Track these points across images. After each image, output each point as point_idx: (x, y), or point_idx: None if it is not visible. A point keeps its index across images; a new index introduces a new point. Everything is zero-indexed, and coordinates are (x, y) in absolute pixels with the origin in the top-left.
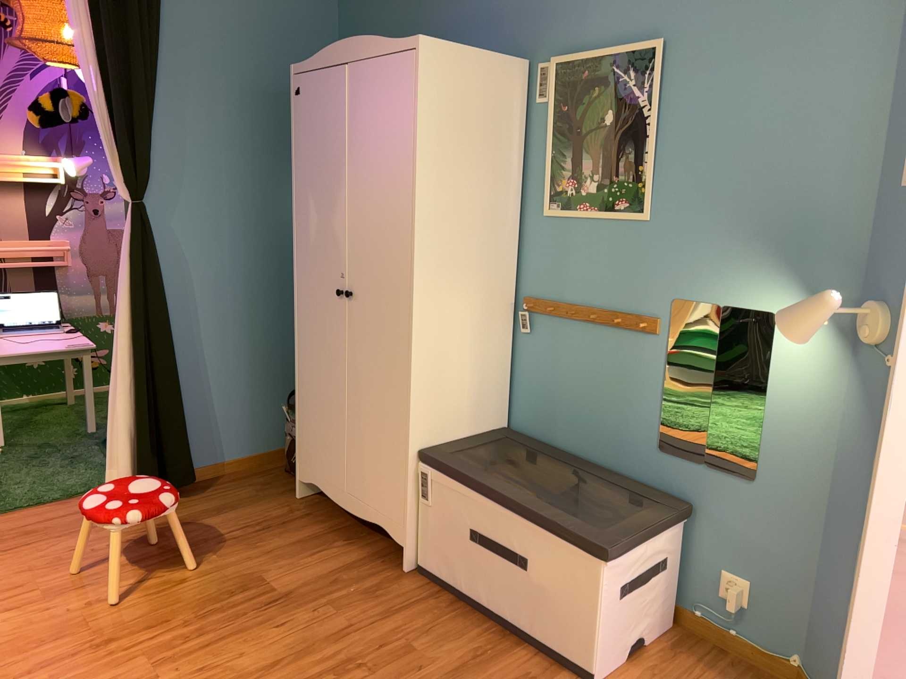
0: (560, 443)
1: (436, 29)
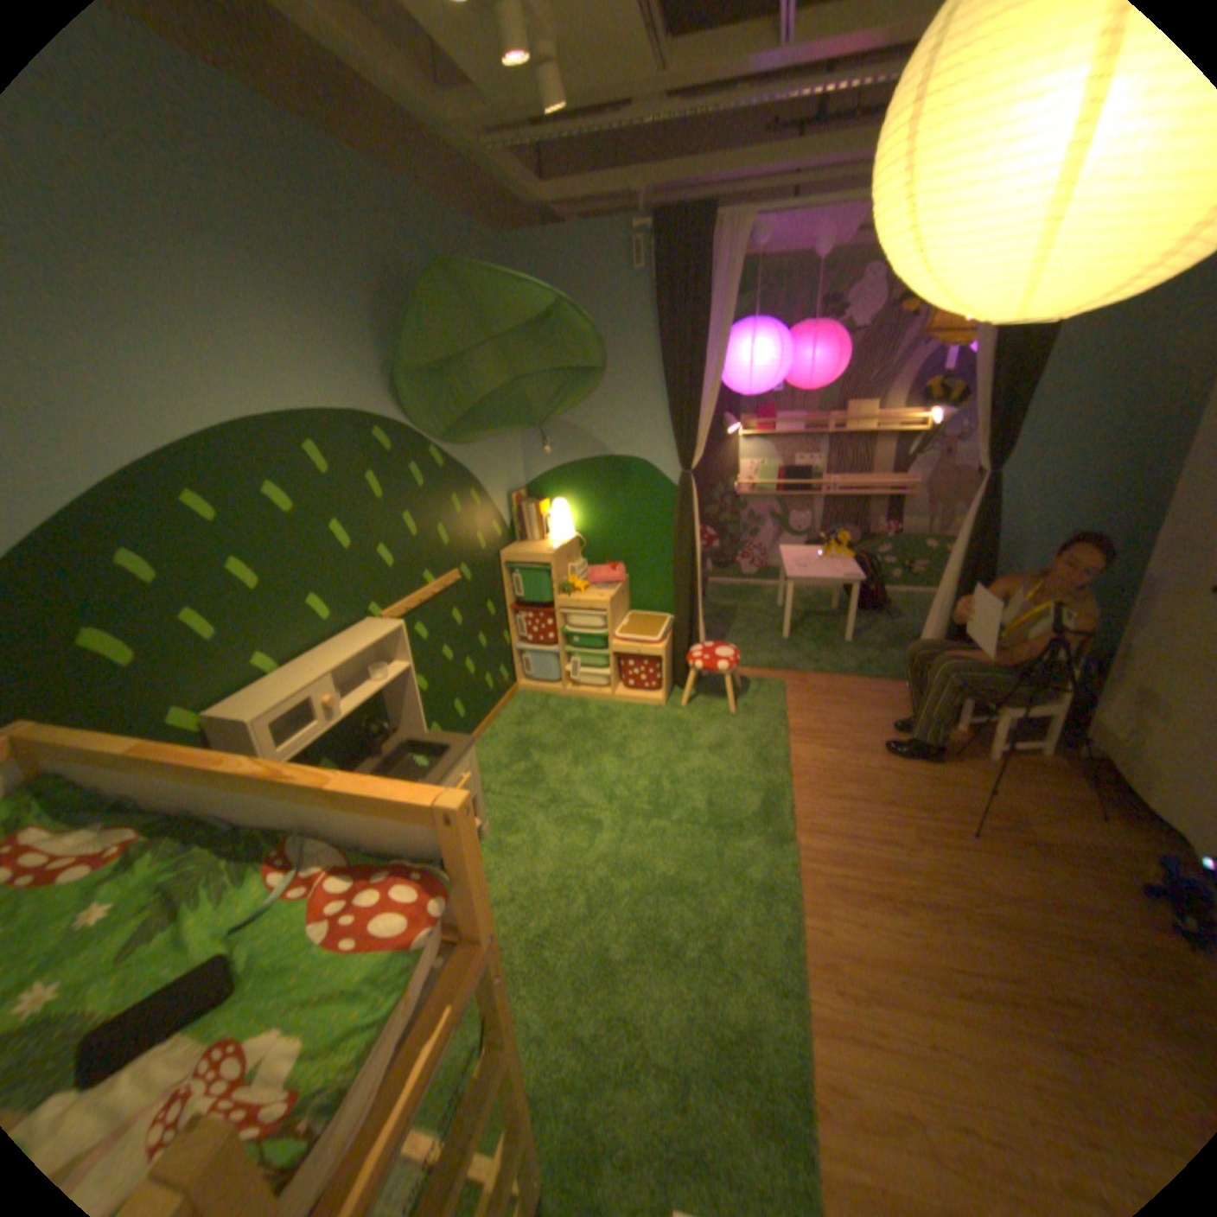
0: None
1: None
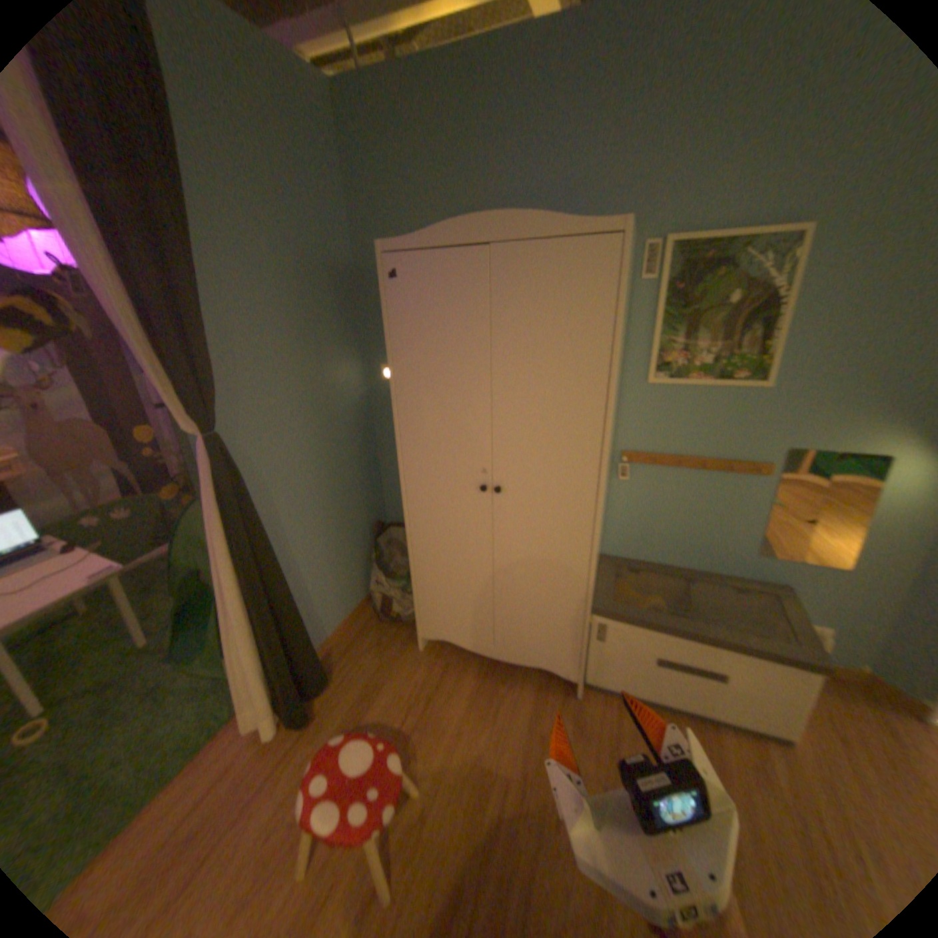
0: (657, 556)
1: (499, 194)
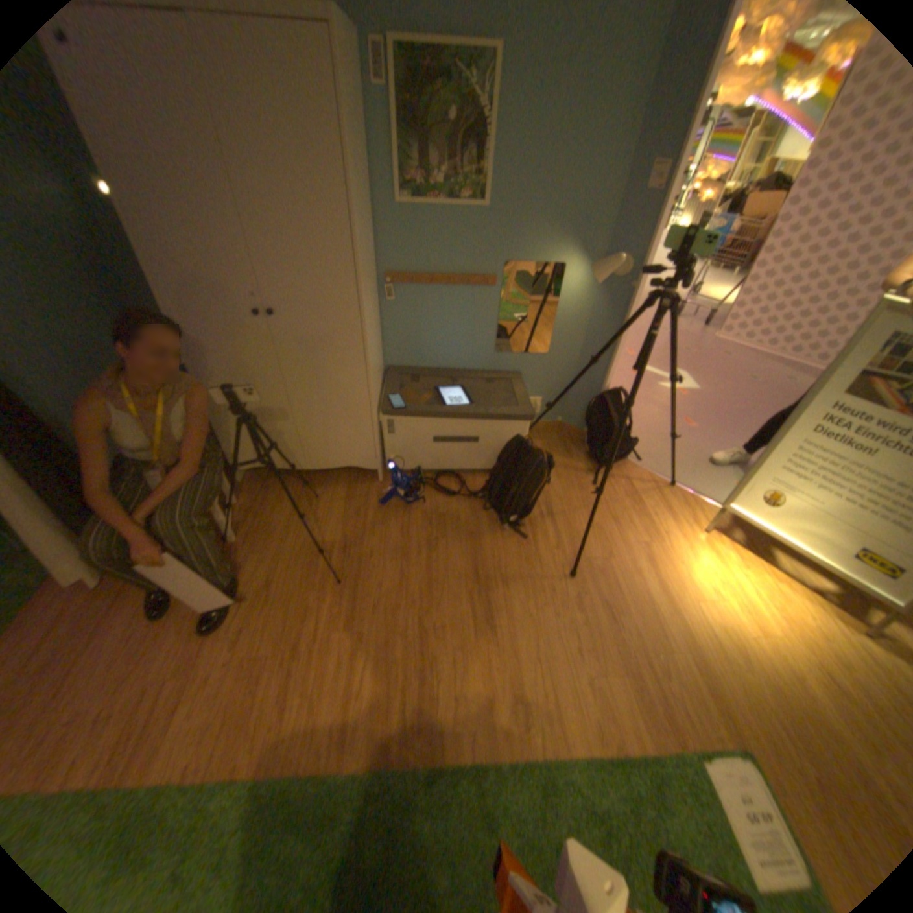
0: (427, 366)
1: None
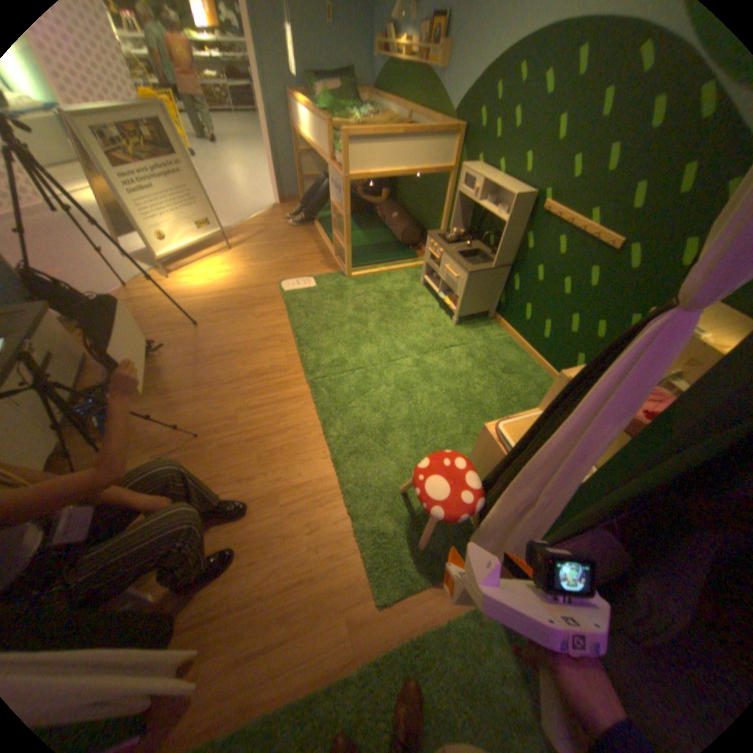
0: None
1: None
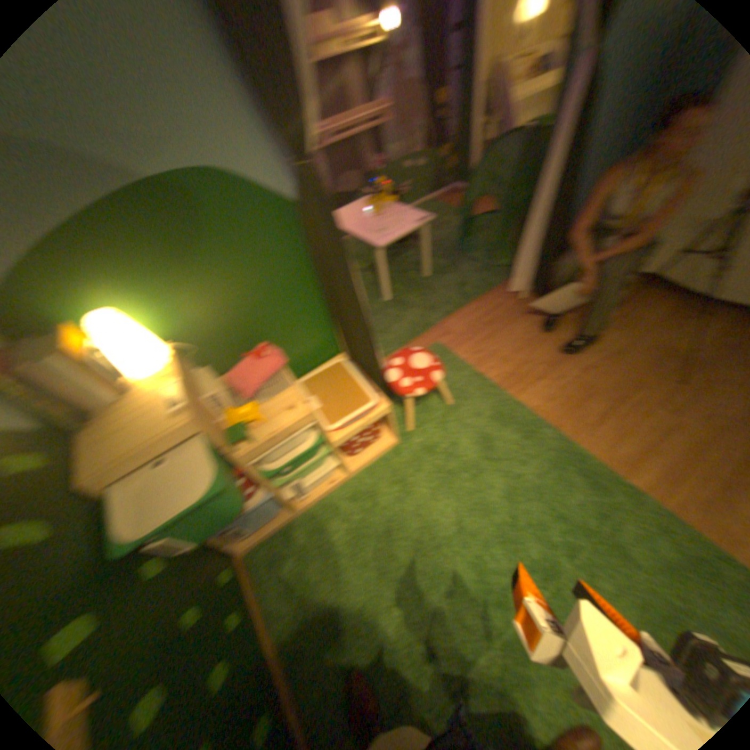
0: None
1: None
